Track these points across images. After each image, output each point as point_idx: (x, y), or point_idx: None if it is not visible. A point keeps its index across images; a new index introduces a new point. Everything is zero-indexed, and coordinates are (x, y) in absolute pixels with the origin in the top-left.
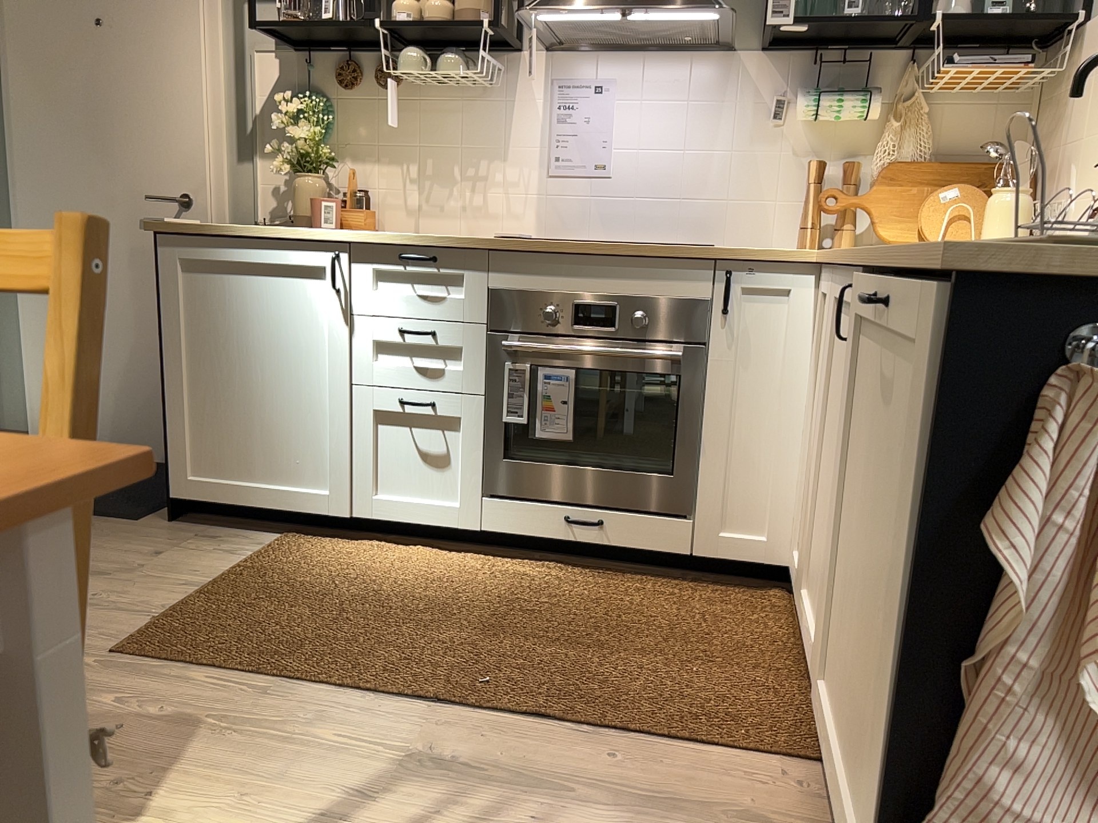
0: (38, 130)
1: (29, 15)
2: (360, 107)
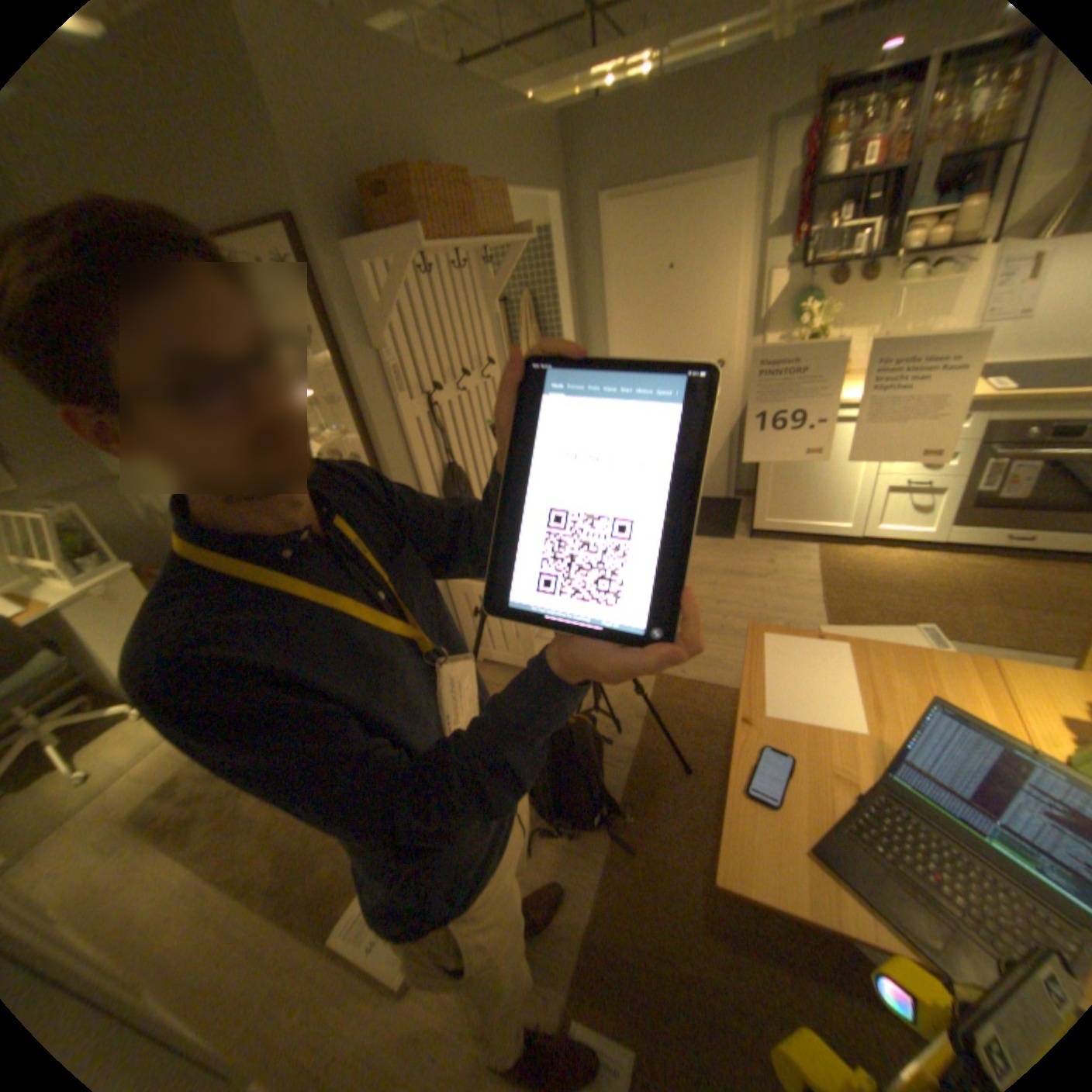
0: (631, 335)
1: (628, 269)
2: (850, 296)
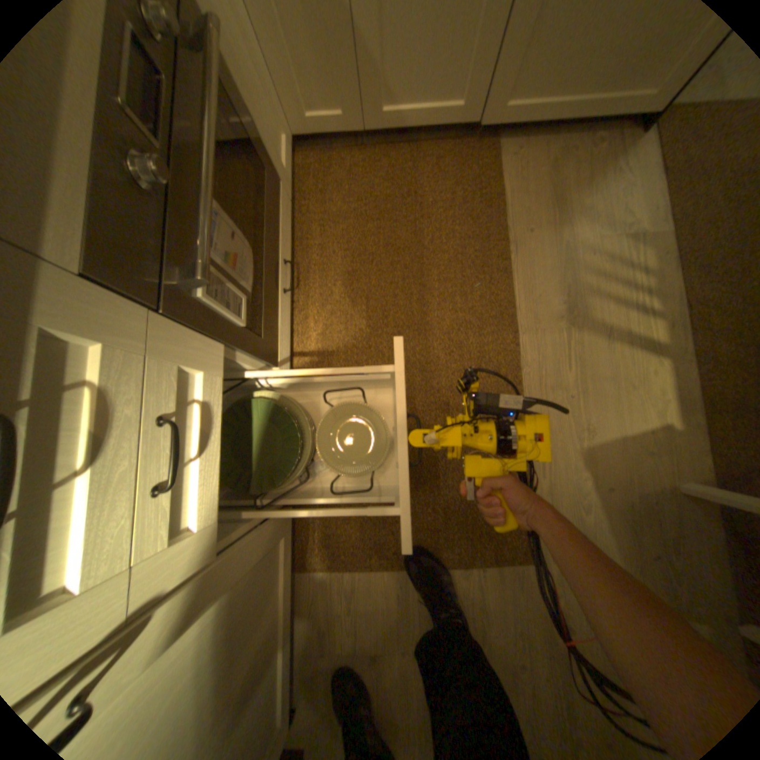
0: None
1: None
2: None
